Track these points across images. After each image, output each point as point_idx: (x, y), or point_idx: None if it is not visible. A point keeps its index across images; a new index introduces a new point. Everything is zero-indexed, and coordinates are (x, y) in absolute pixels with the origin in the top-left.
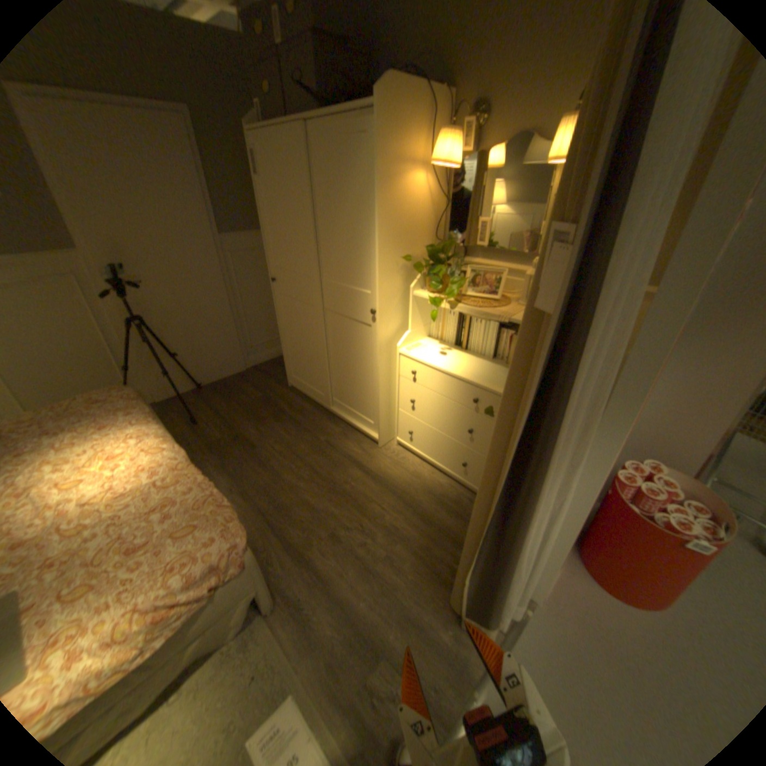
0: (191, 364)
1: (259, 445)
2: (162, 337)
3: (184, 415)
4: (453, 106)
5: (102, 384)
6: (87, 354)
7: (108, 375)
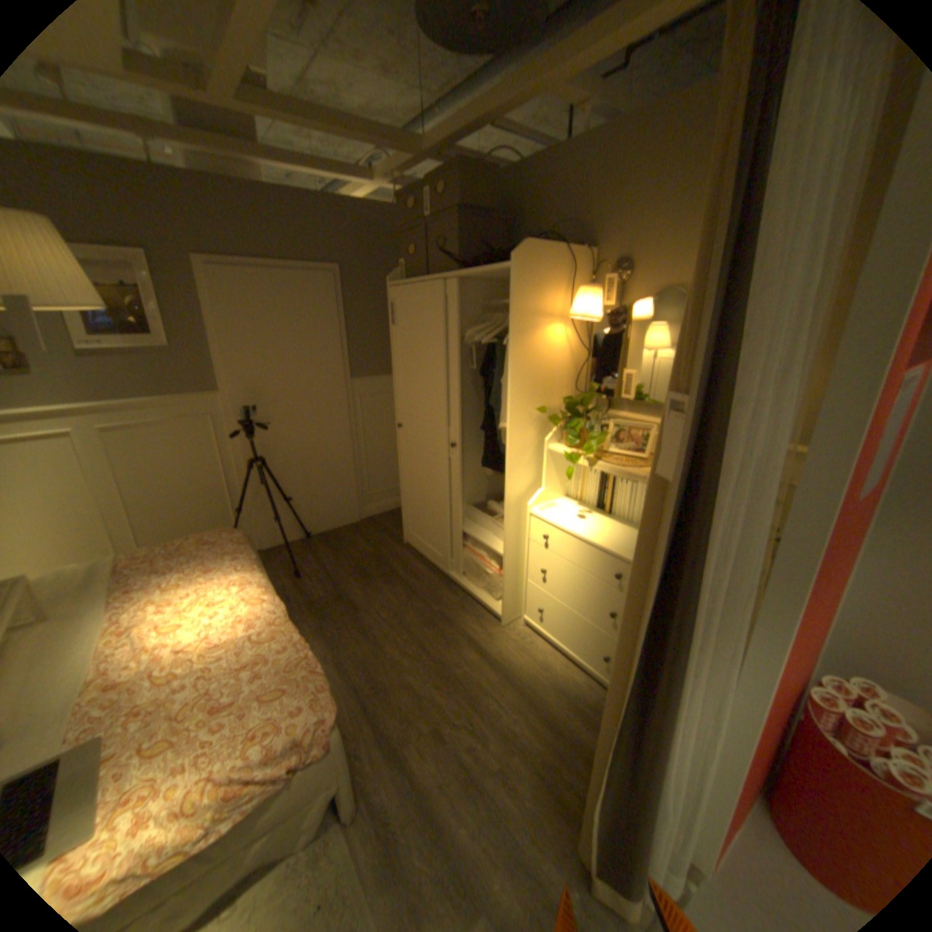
0: (304, 510)
1: (363, 609)
2: (279, 480)
3: (287, 567)
4: (594, 263)
5: (213, 525)
6: (205, 494)
7: (220, 517)
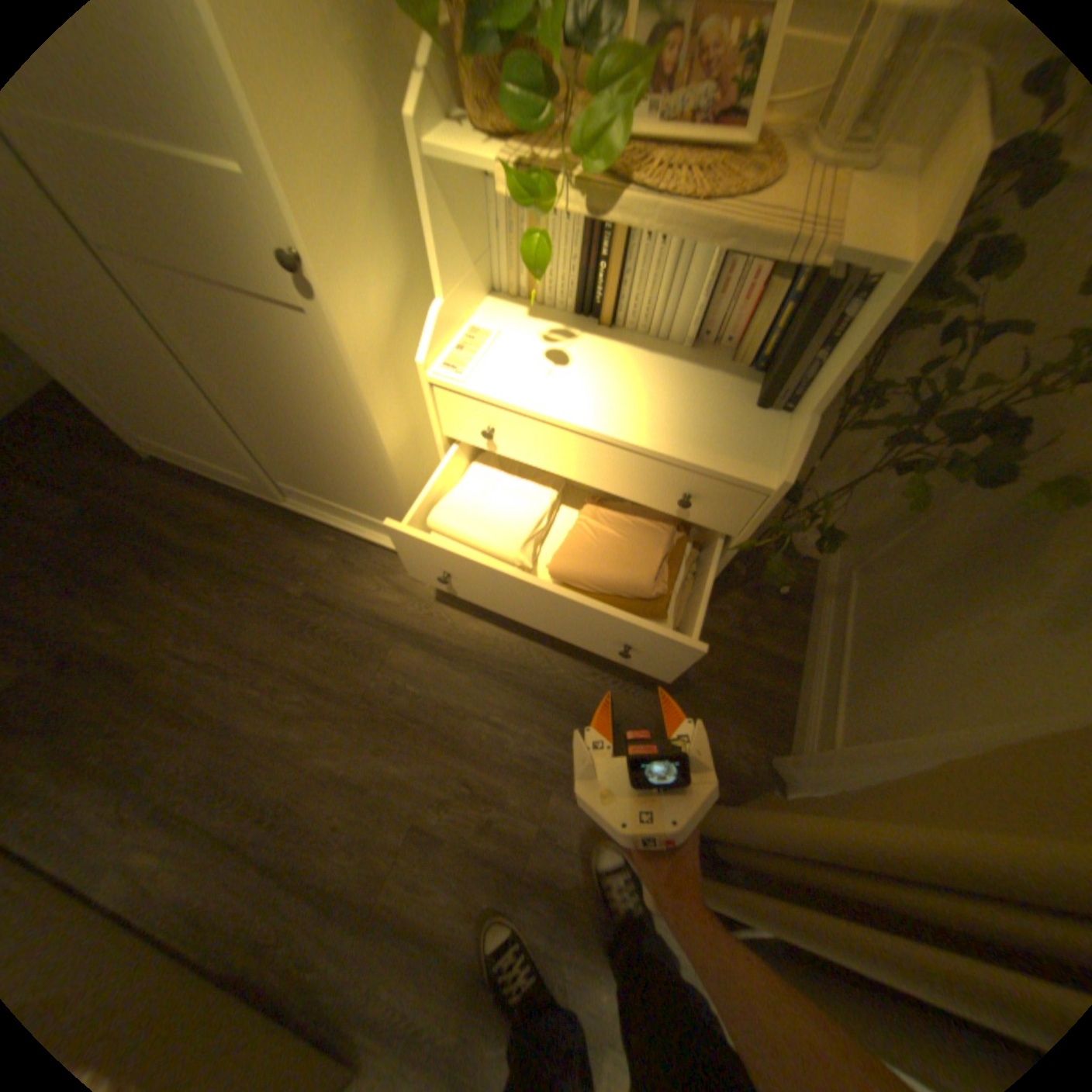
0: None
1: (143, 663)
2: None
3: None
4: None
5: None
6: None
7: None
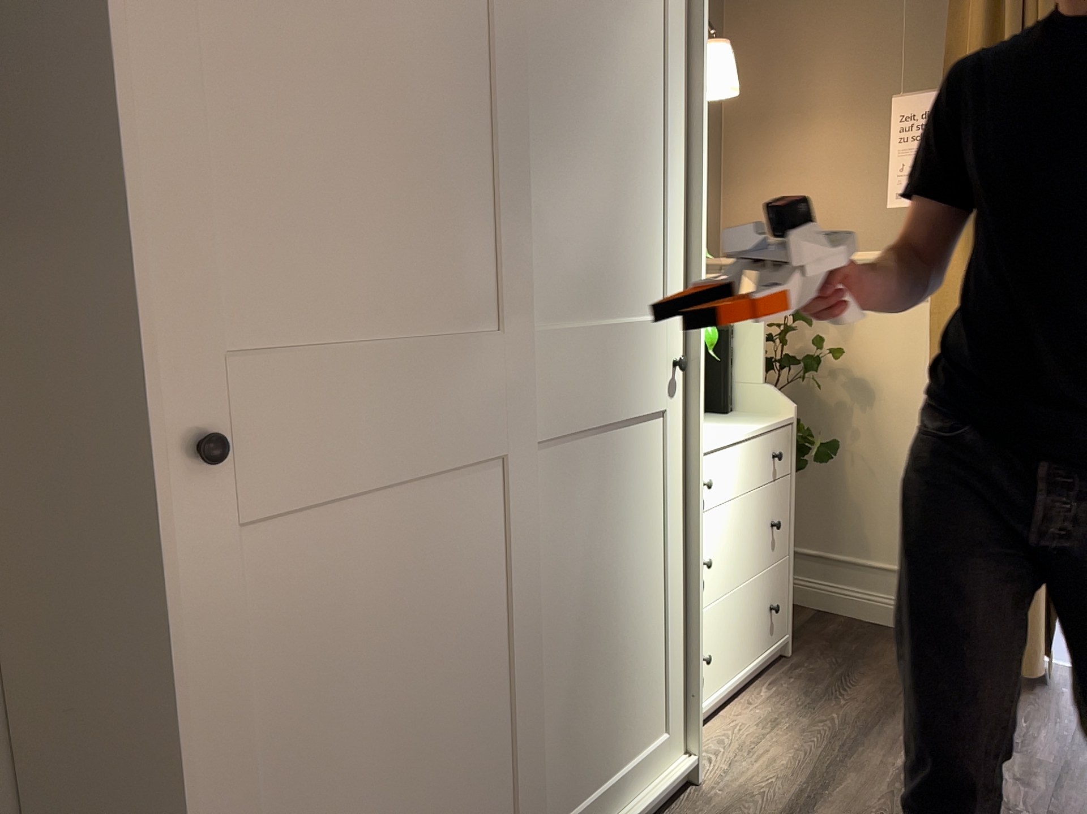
0: None
1: None
2: None
3: None
4: None
5: None
6: None
7: None
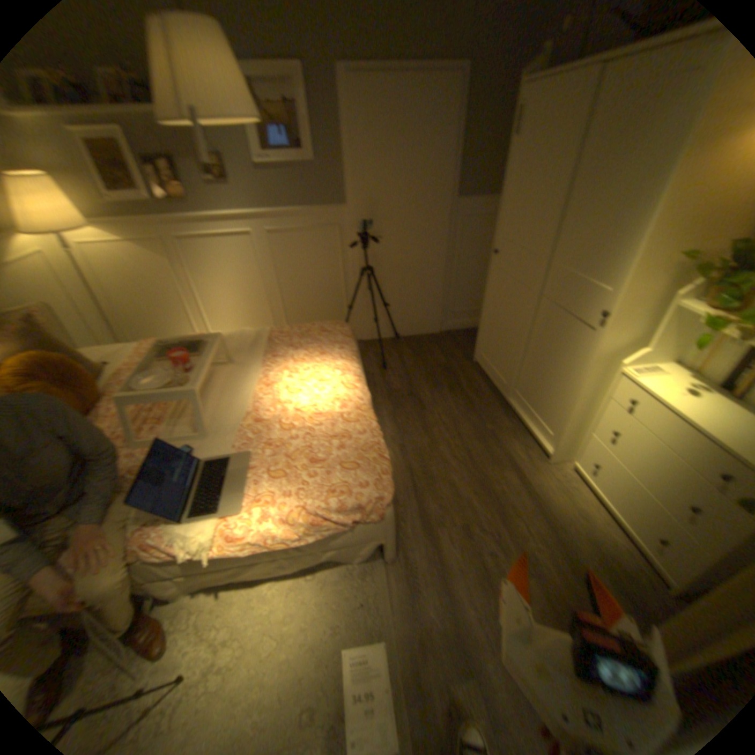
0: (398, 316)
1: (429, 409)
2: (383, 288)
3: (379, 359)
4: None
5: (334, 316)
6: (331, 291)
7: (339, 311)
